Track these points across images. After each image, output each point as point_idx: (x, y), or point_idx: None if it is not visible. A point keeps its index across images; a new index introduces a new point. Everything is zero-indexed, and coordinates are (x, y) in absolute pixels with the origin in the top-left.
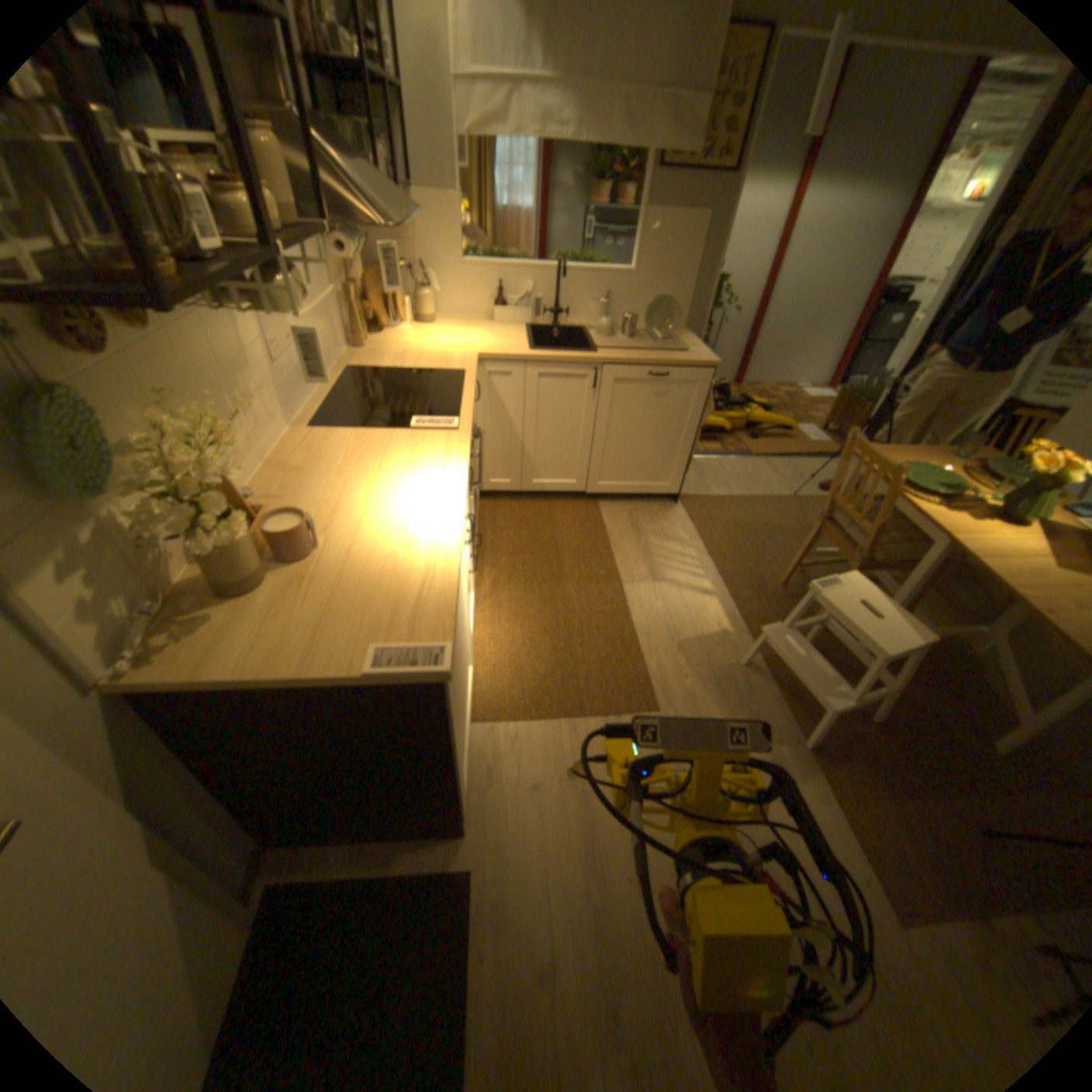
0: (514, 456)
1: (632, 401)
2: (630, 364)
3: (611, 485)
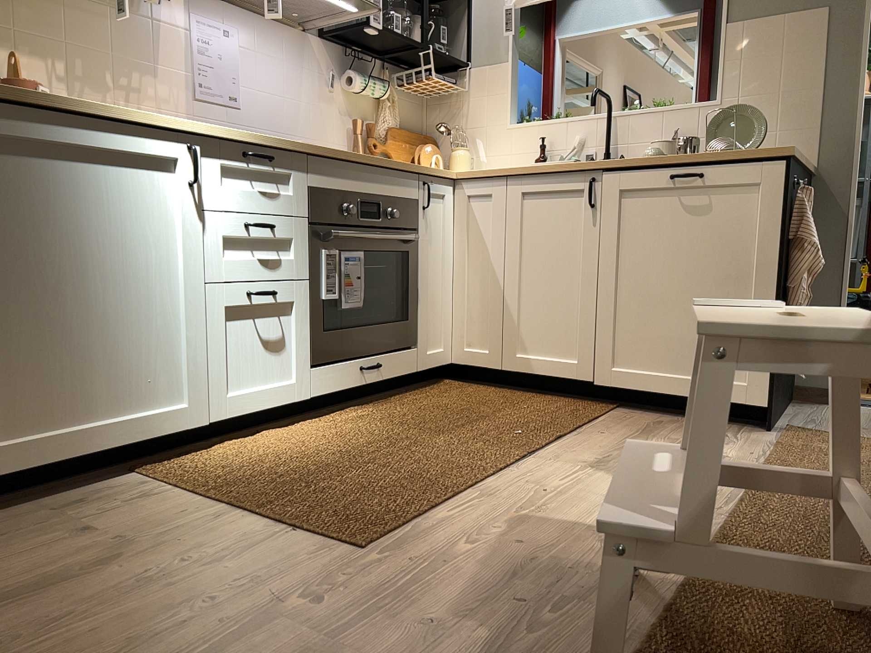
0: (494, 310)
1: (654, 225)
2: (645, 170)
3: (635, 372)
